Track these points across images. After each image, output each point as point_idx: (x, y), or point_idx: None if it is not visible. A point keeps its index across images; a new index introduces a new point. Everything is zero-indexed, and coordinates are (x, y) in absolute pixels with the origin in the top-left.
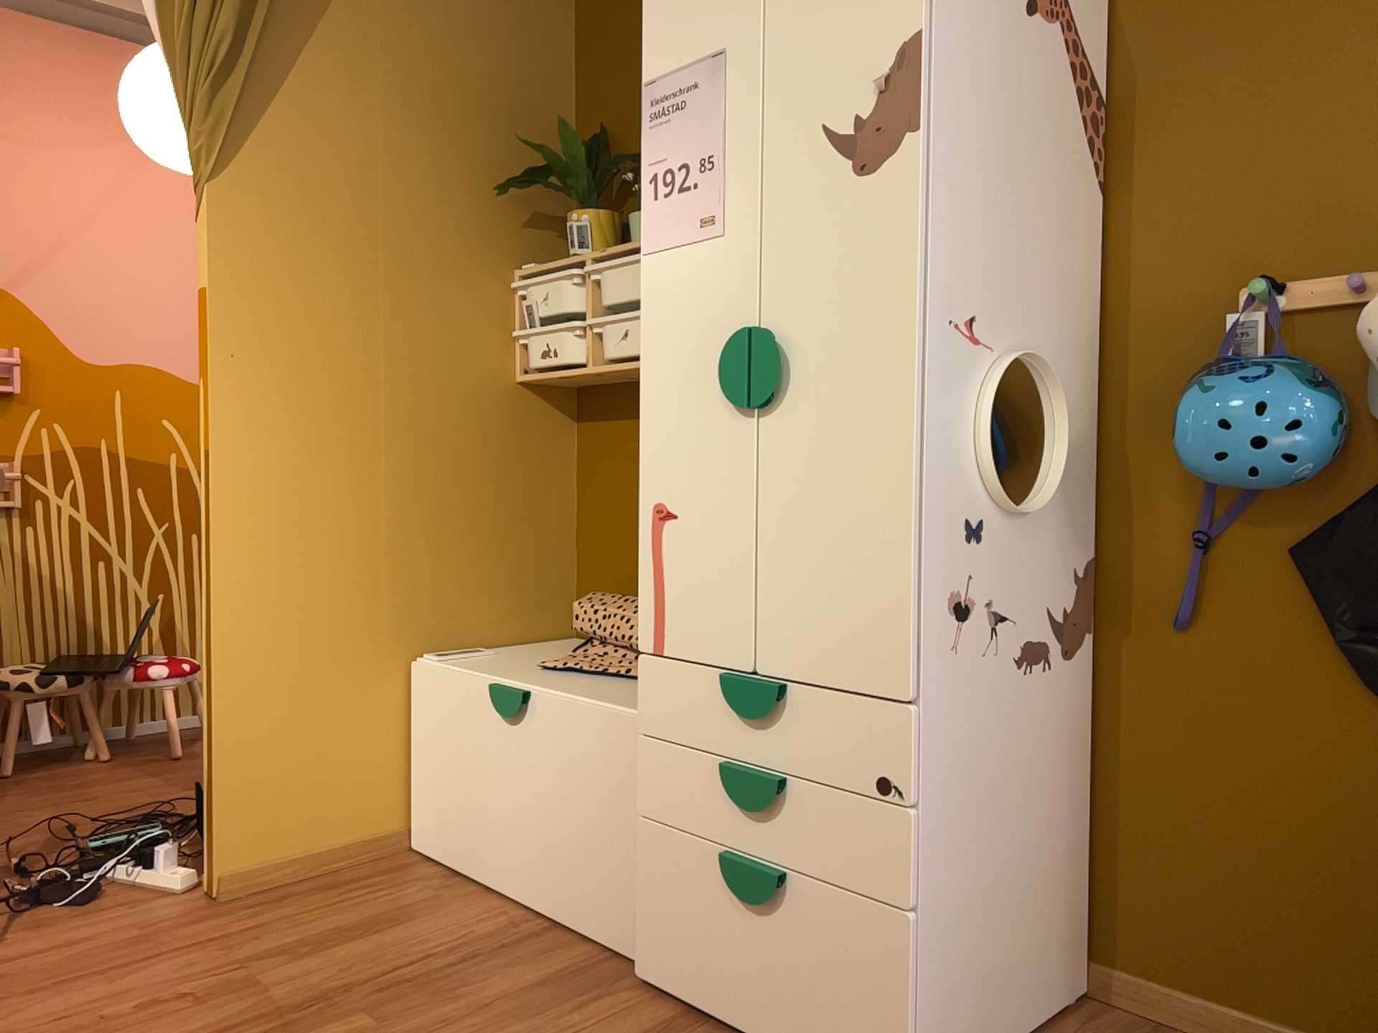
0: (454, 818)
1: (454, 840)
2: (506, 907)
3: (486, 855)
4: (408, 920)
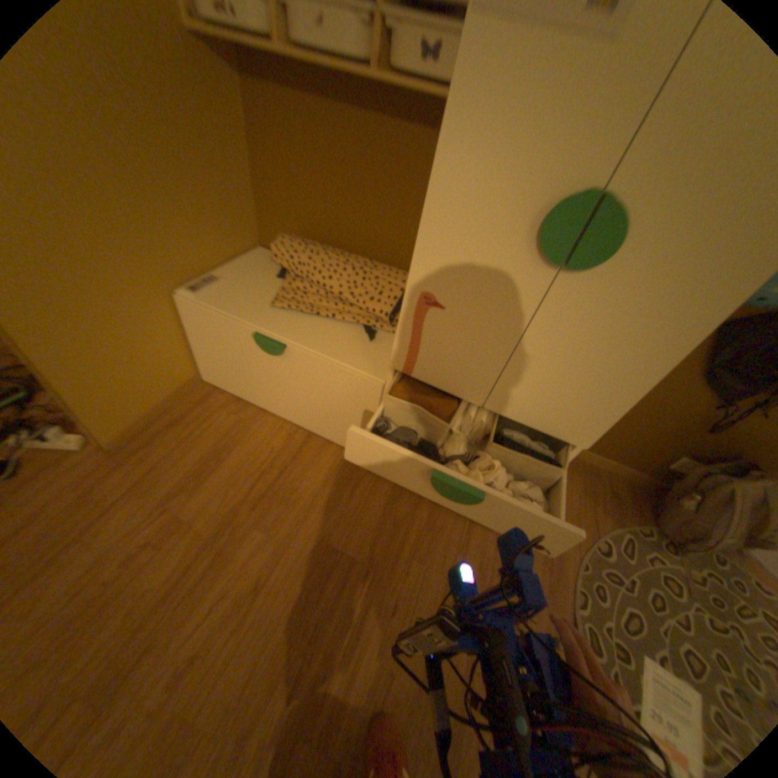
0: (236, 380)
1: (238, 387)
2: (282, 423)
3: (263, 399)
4: (238, 445)
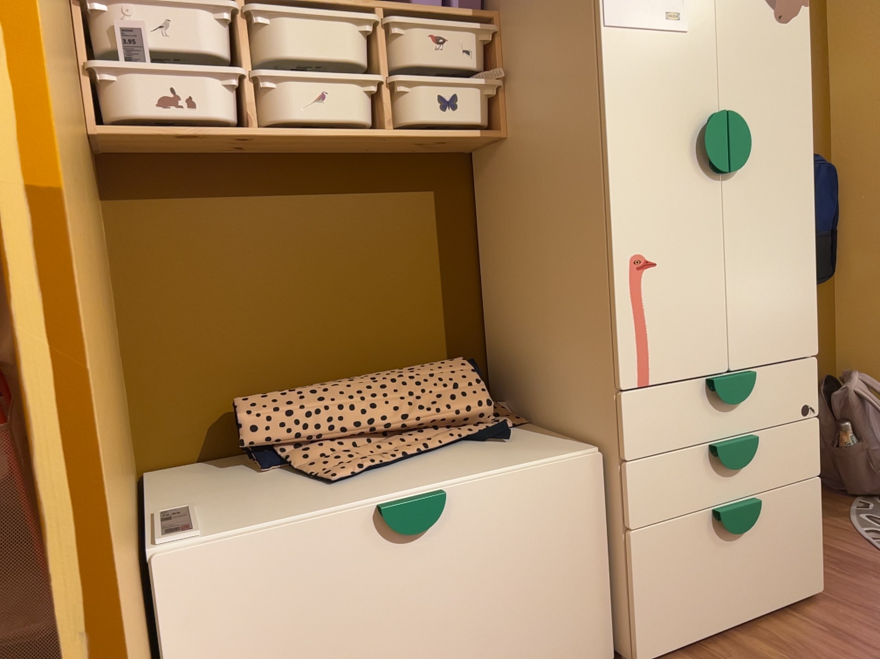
0: None
1: None
2: None
3: None
4: None
